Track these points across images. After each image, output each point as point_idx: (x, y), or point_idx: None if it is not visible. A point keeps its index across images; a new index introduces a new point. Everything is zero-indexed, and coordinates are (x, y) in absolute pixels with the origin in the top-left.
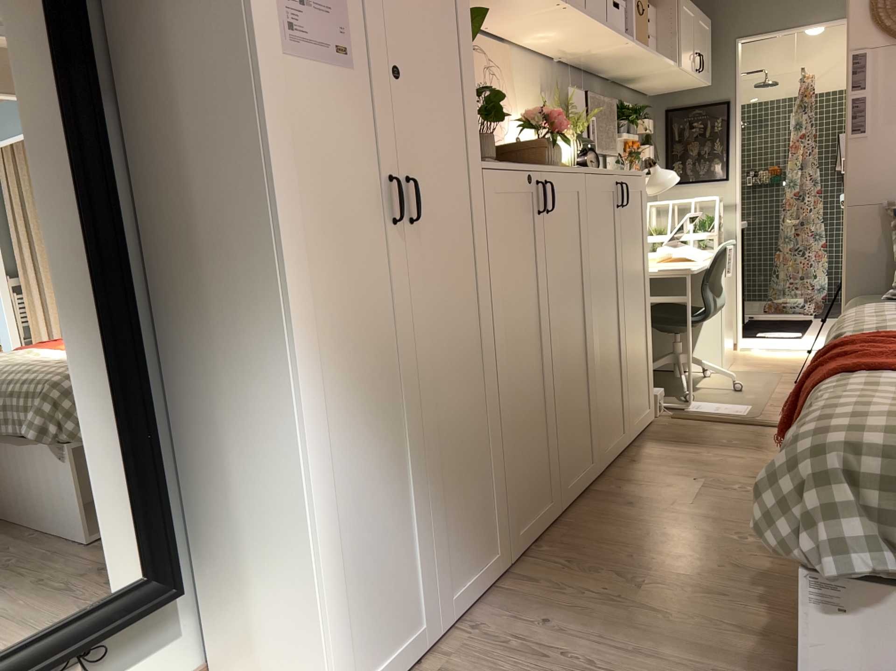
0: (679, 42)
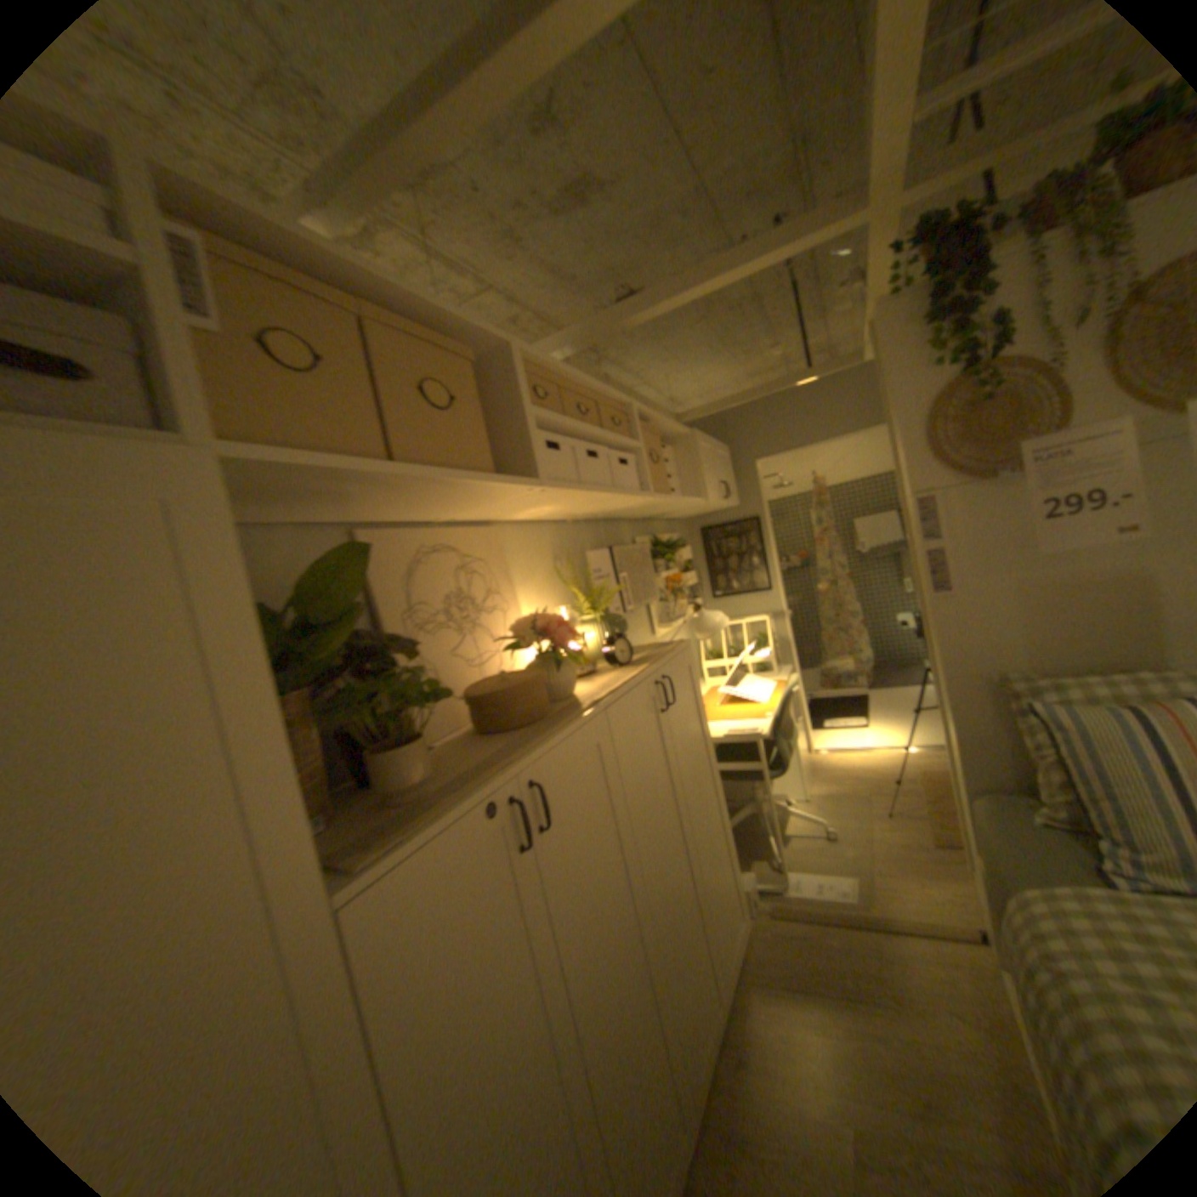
0: (703, 475)
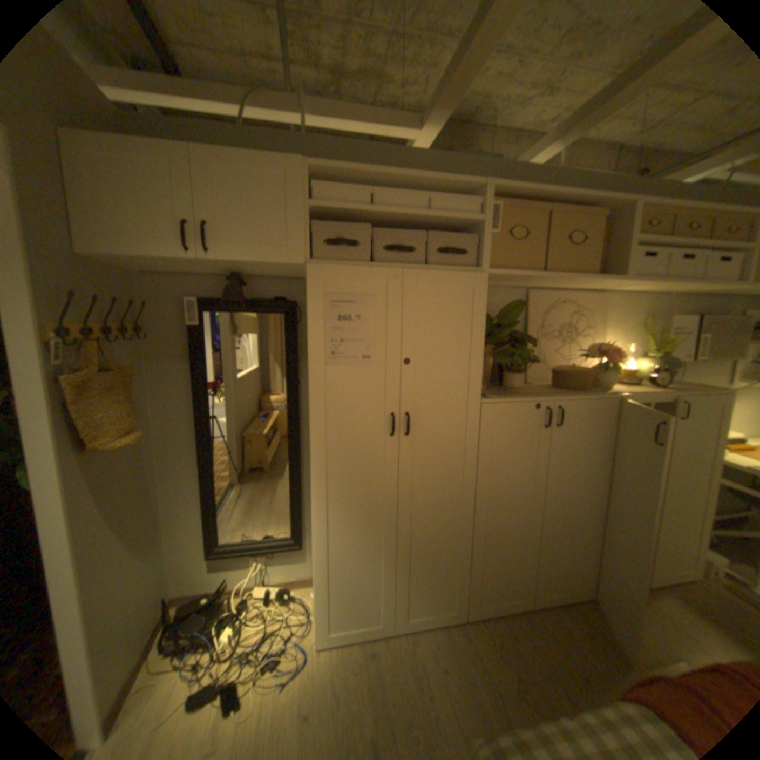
0: None
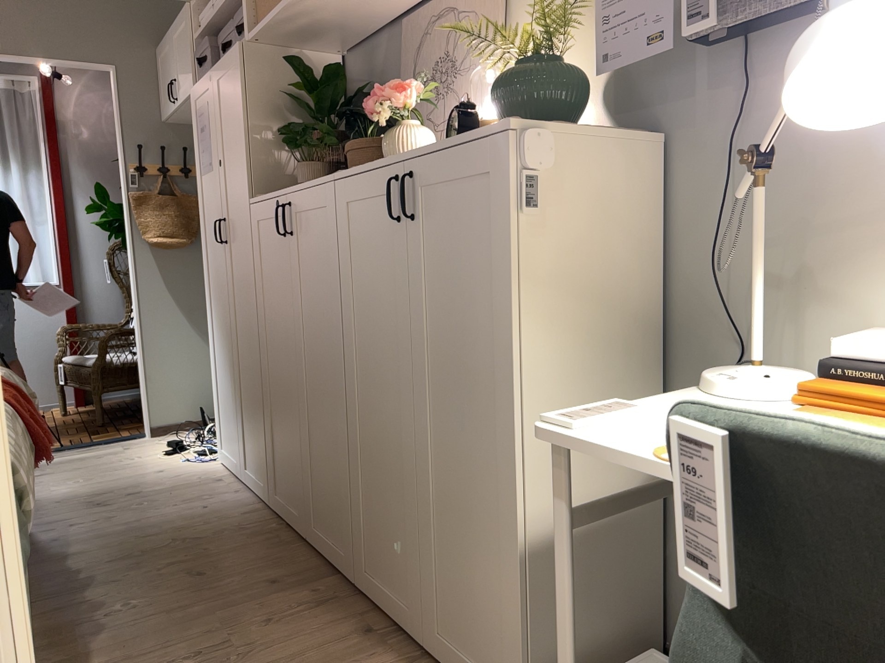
0: None
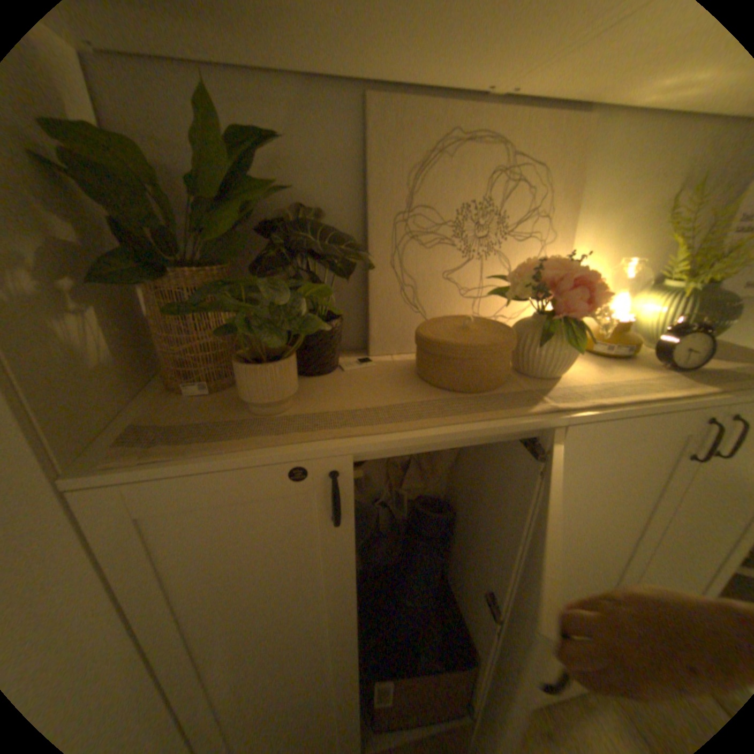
0: None
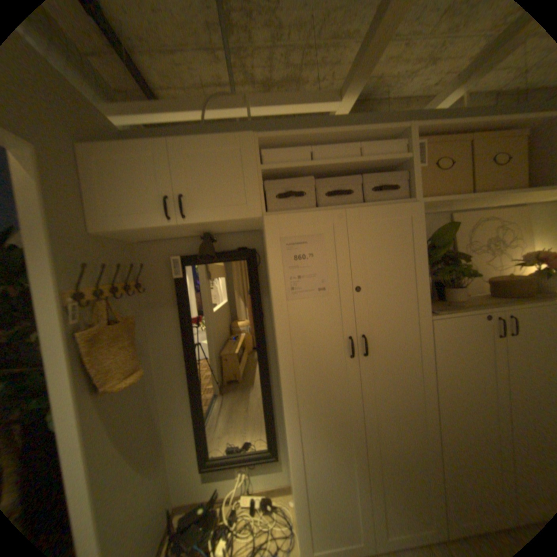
0: None
